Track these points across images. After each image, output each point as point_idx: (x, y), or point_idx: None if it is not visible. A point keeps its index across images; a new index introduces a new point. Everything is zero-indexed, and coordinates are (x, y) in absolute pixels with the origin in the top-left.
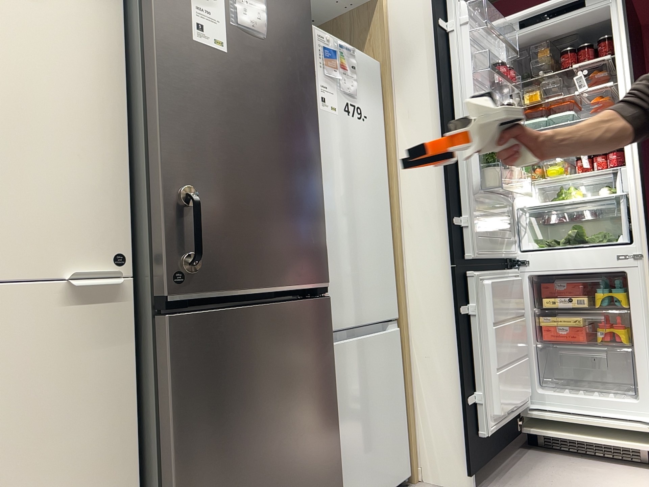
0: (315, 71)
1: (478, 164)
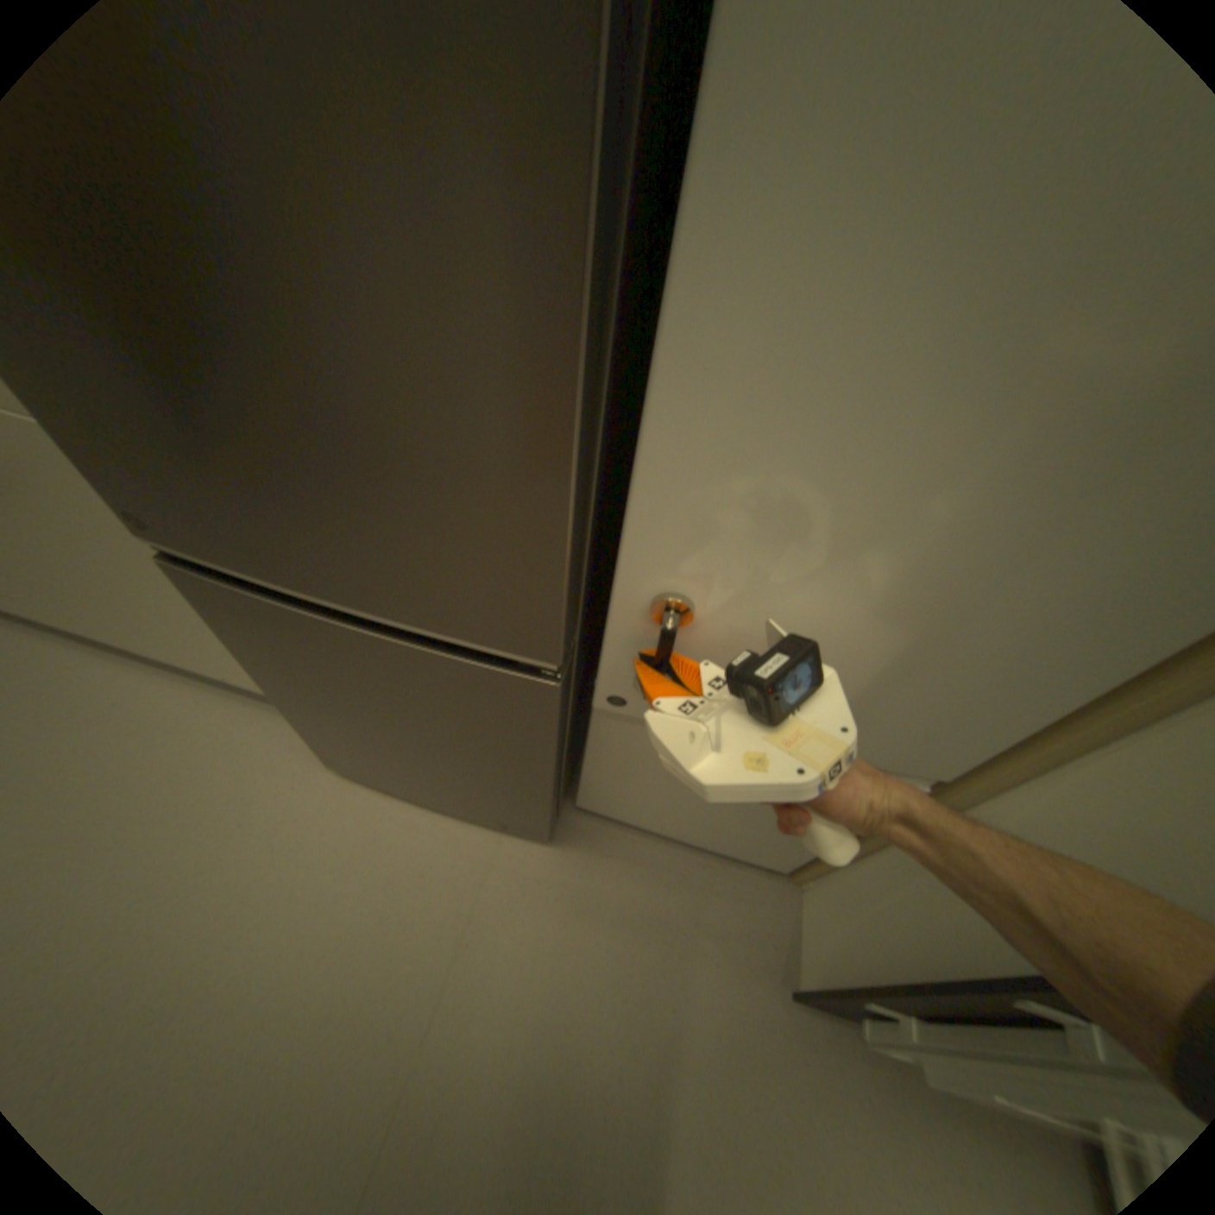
0: None
1: None
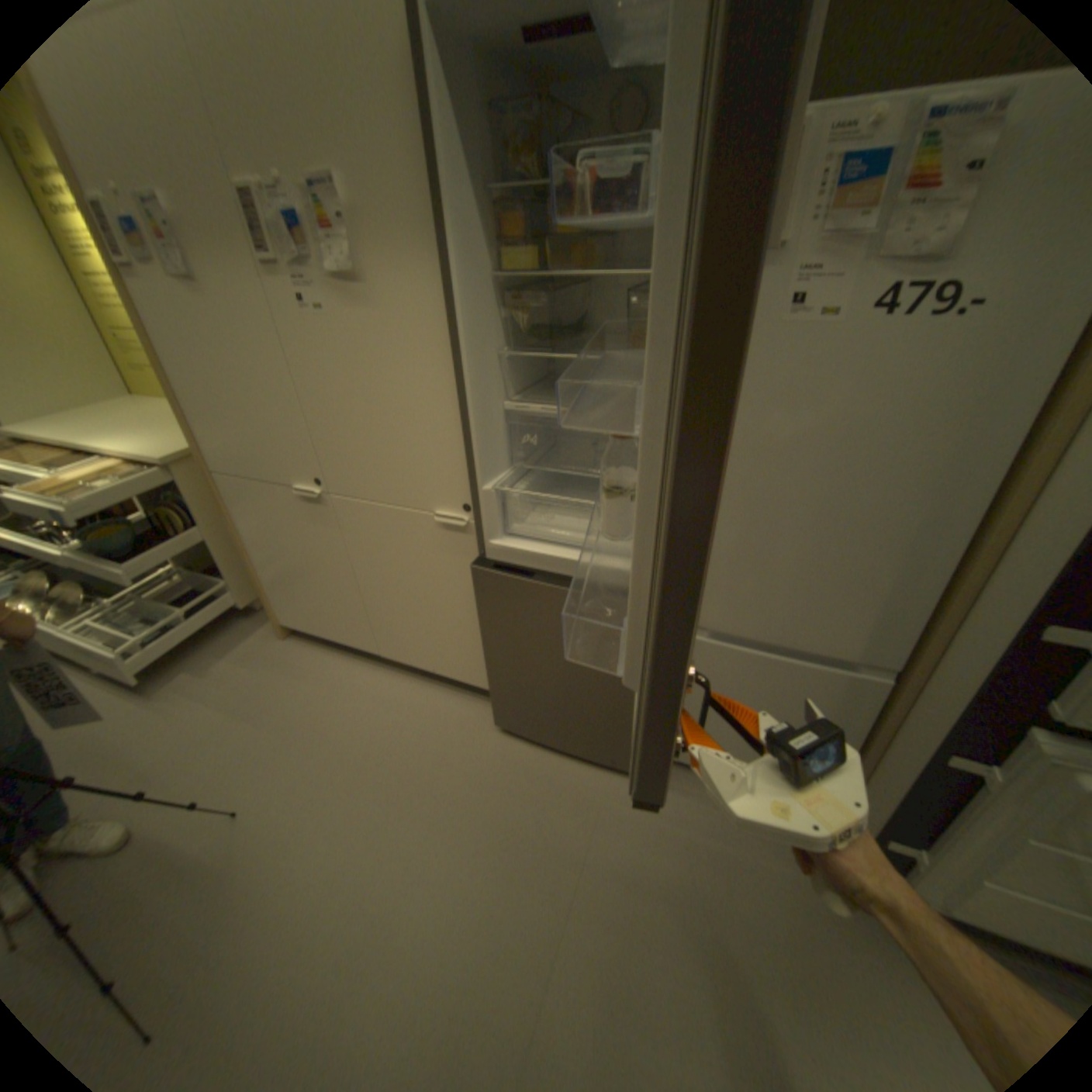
0: (788, 236)
1: None
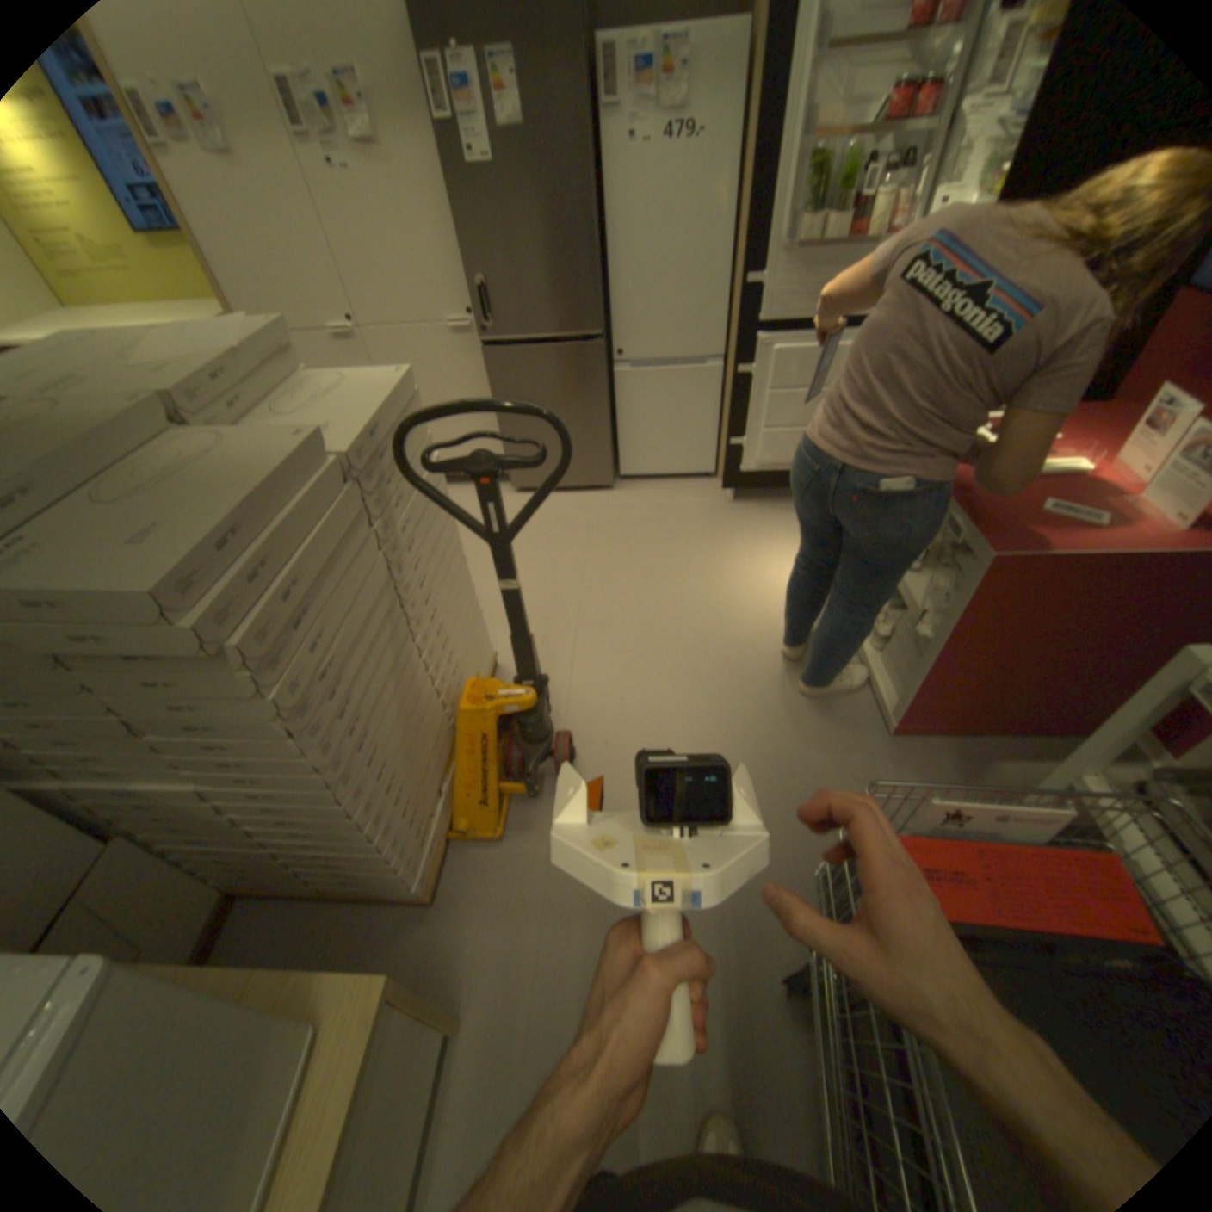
0: (620, 103)
1: (810, 202)
